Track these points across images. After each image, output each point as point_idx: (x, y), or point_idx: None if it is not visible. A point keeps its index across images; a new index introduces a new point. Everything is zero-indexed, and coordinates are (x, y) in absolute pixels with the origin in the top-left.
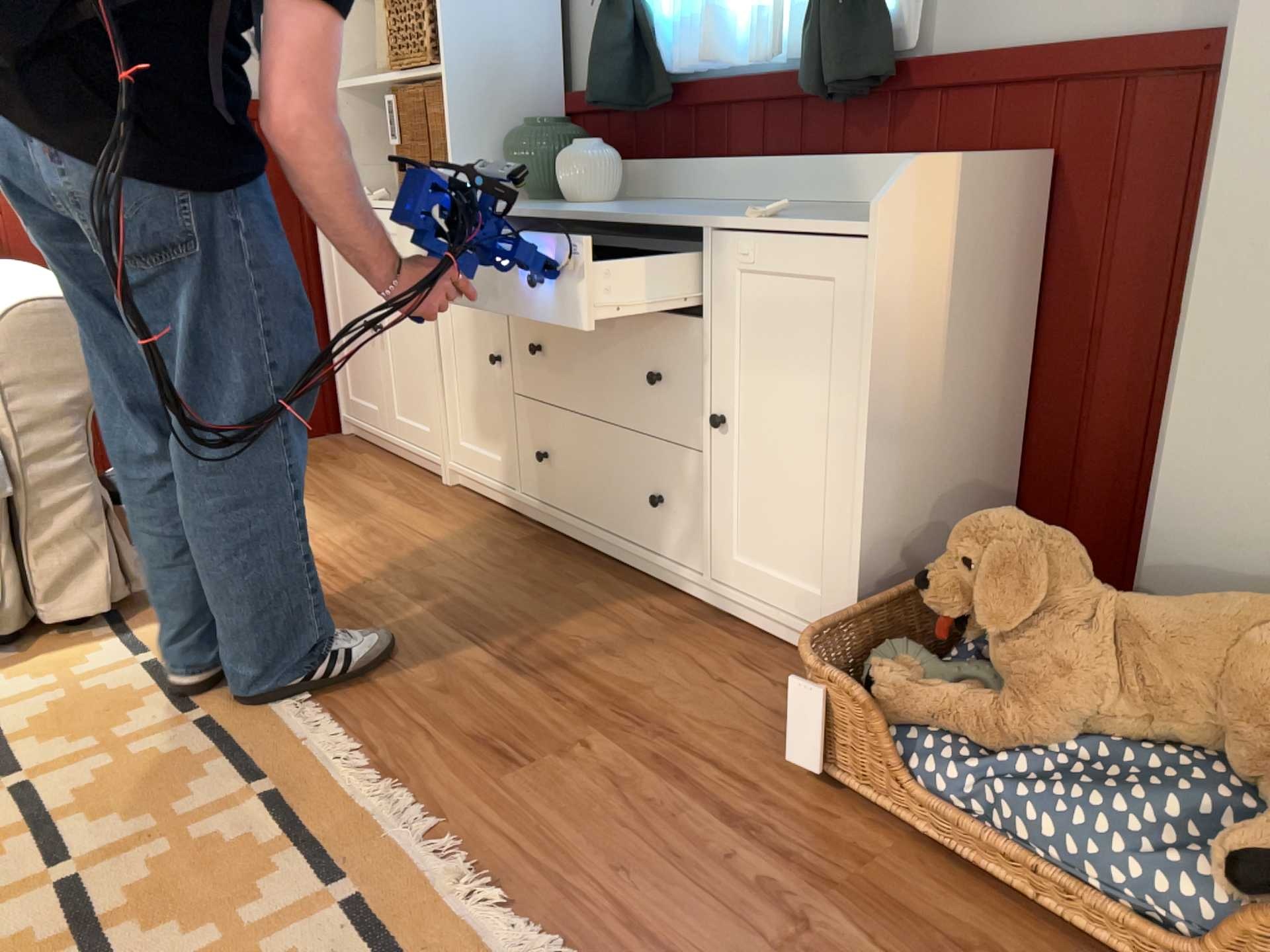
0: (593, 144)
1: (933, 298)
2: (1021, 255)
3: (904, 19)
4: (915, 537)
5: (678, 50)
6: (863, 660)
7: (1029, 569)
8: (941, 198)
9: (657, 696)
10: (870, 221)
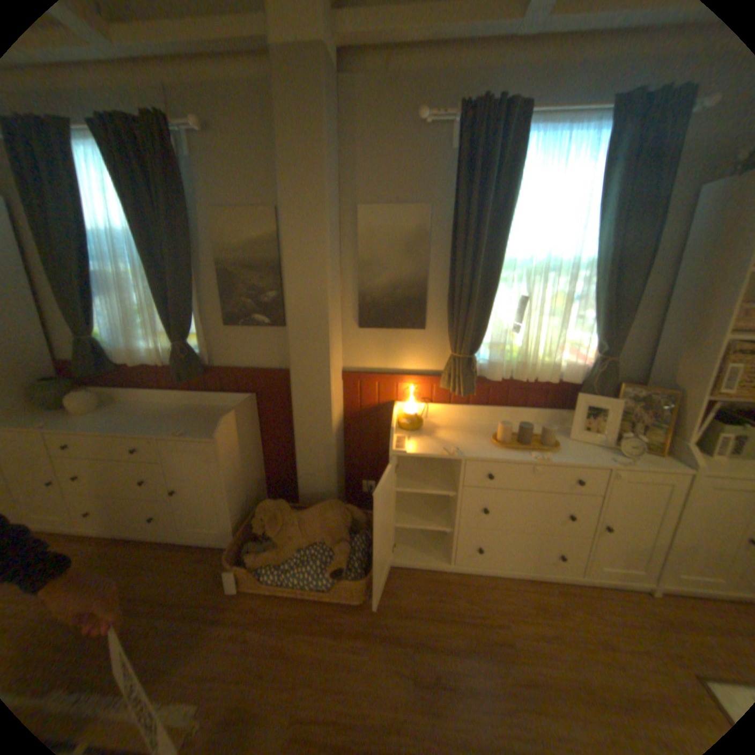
0: (82, 393)
1: (235, 447)
2: (254, 421)
3: (204, 356)
4: (243, 505)
5: (113, 352)
6: (240, 555)
7: (277, 518)
8: (231, 423)
9: (174, 593)
10: (213, 436)
